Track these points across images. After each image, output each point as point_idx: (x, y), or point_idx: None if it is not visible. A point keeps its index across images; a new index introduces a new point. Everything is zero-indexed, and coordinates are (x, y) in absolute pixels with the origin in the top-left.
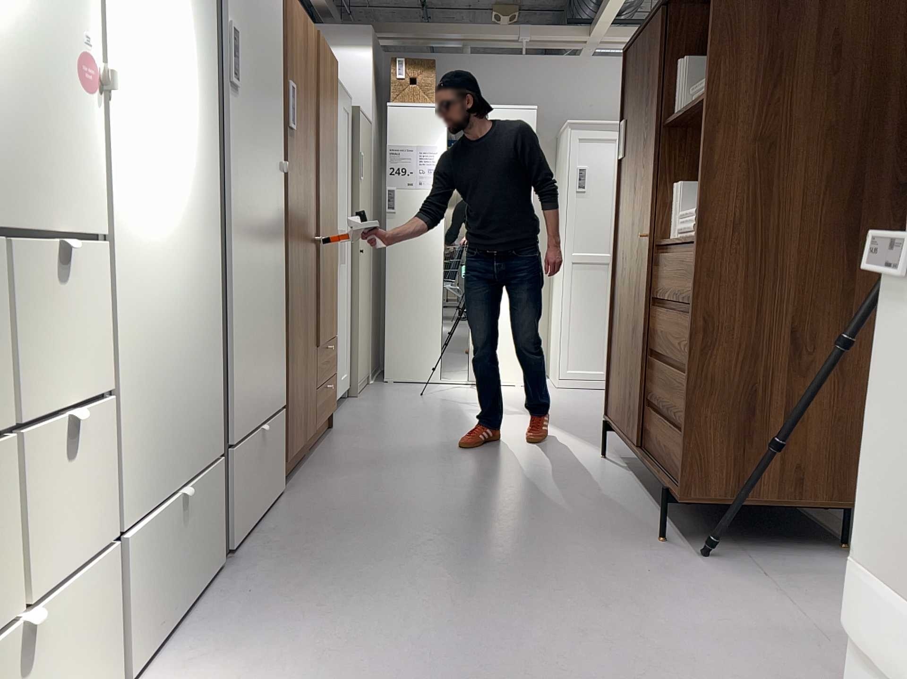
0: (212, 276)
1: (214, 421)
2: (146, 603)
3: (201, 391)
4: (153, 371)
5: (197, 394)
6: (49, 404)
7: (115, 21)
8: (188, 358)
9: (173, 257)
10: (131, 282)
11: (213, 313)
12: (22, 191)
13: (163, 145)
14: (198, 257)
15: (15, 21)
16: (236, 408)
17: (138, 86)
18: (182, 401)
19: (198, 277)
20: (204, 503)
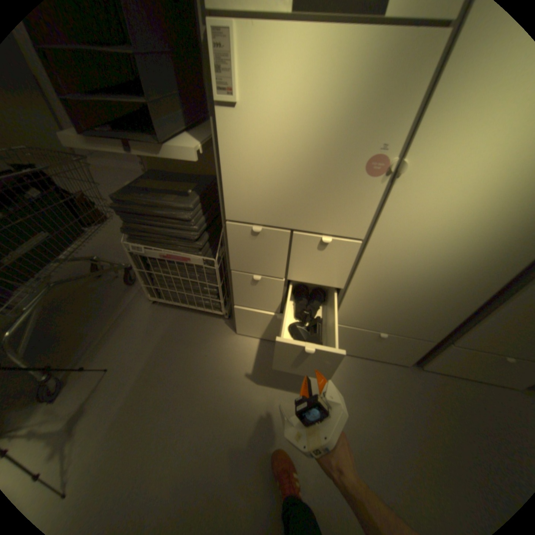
0: (497, 278)
1: (441, 331)
2: (341, 343)
3: (433, 317)
4: (386, 294)
5: (427, 316)
6: (308, 280)
7: (445, 123)
8: (427, 301)
9: (442, 260)
10: (384, 260)
11: (480, 294)
12: (312, 219)
13: (473, 200)
14: (482, 266)
15: (325, 151)
16: (477, 338)
17: (456, 164)
18: (408, 312)
19: (474, 275)
20: (406, 346)
